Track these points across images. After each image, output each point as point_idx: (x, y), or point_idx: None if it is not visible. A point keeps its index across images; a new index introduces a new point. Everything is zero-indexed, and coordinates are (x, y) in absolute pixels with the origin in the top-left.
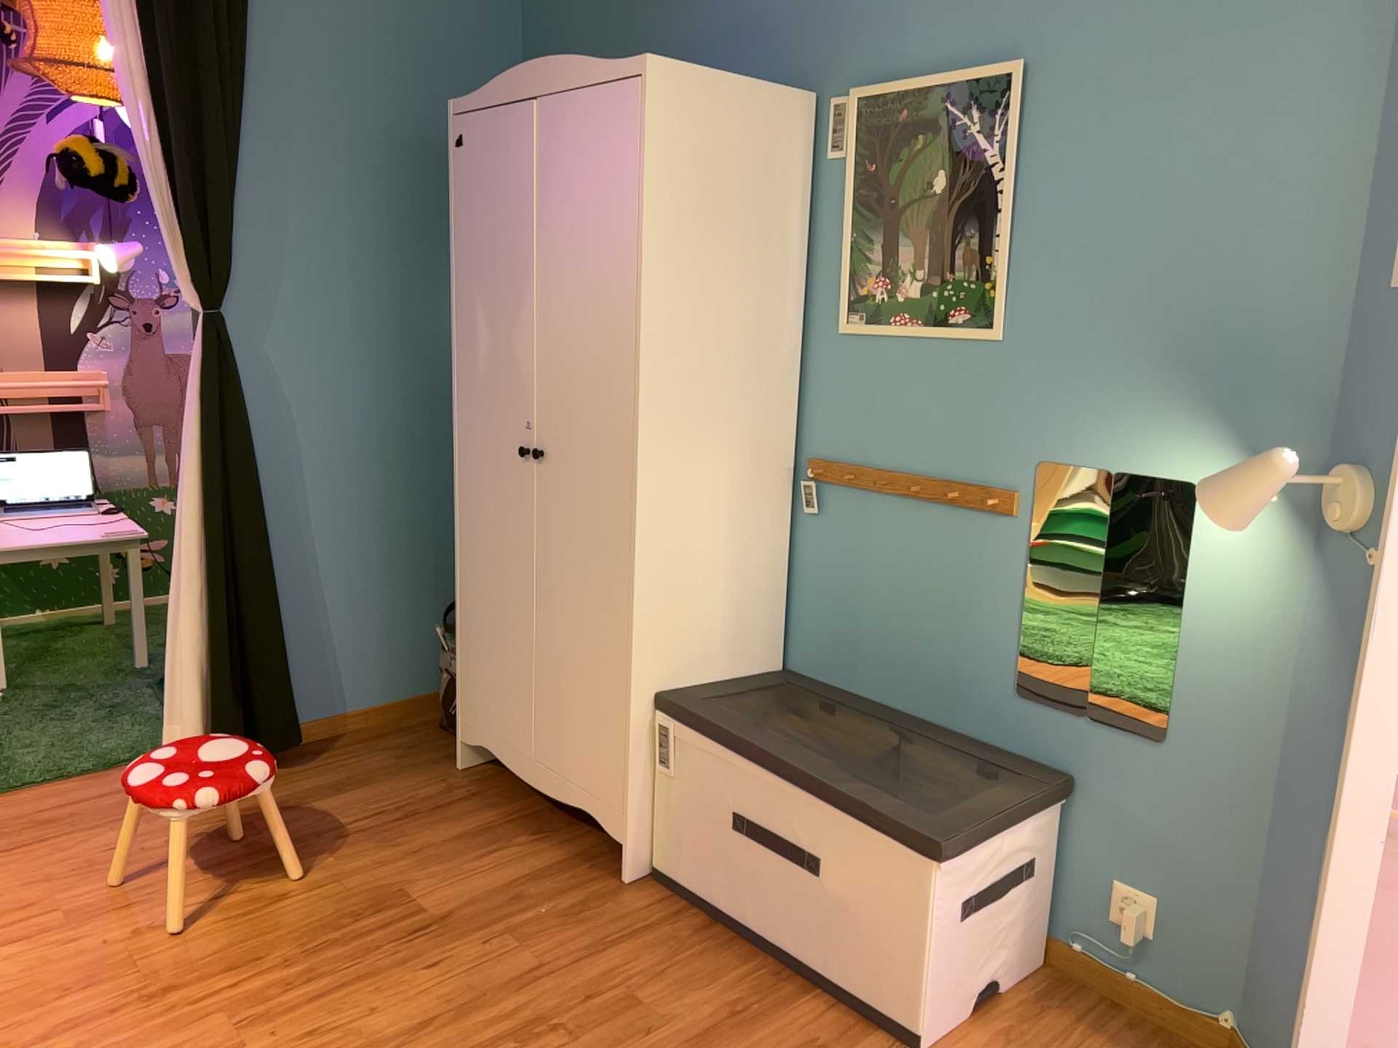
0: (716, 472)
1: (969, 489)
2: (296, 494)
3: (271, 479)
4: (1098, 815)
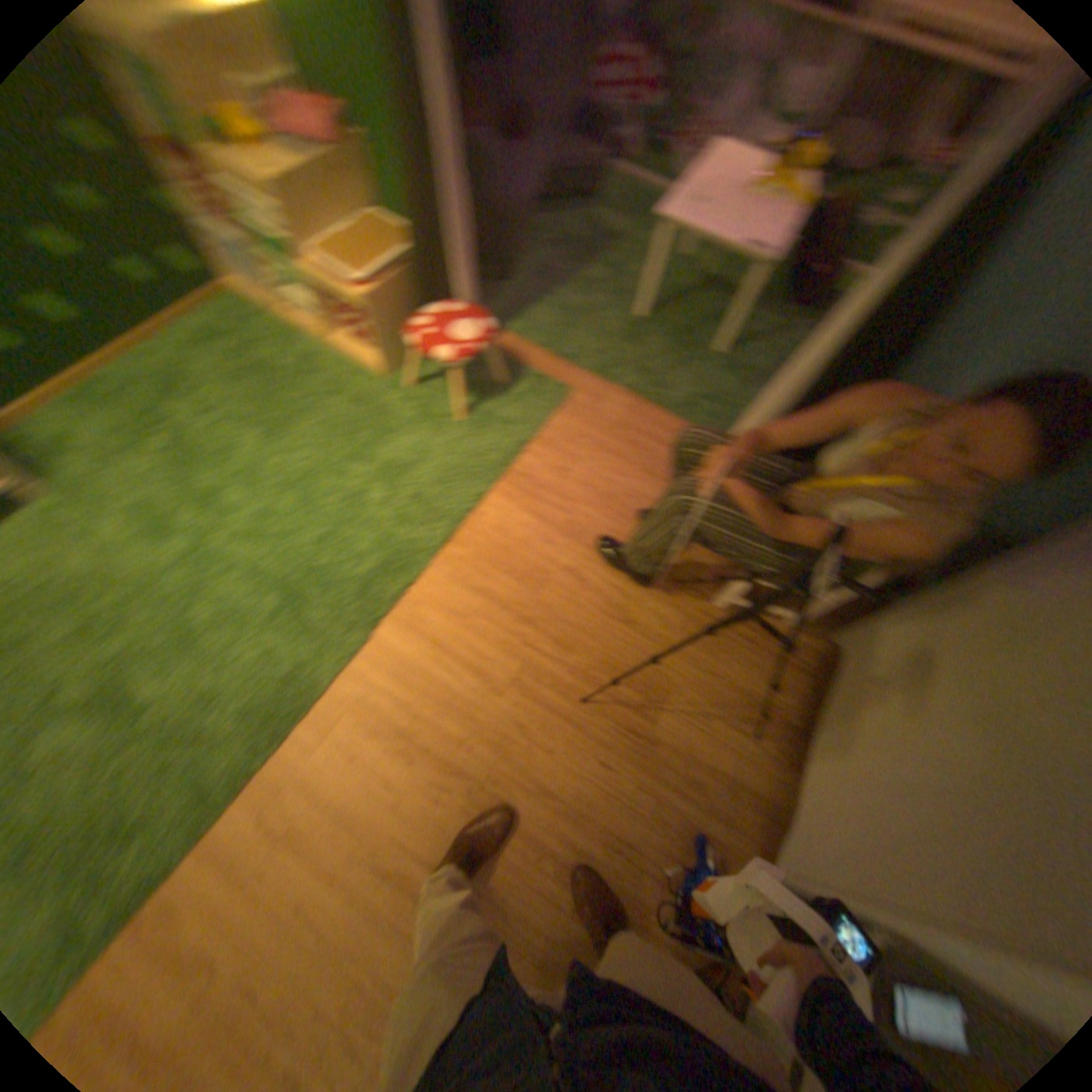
0: None
1: None
2: (967, 364)
3: (957, 336)
4: None
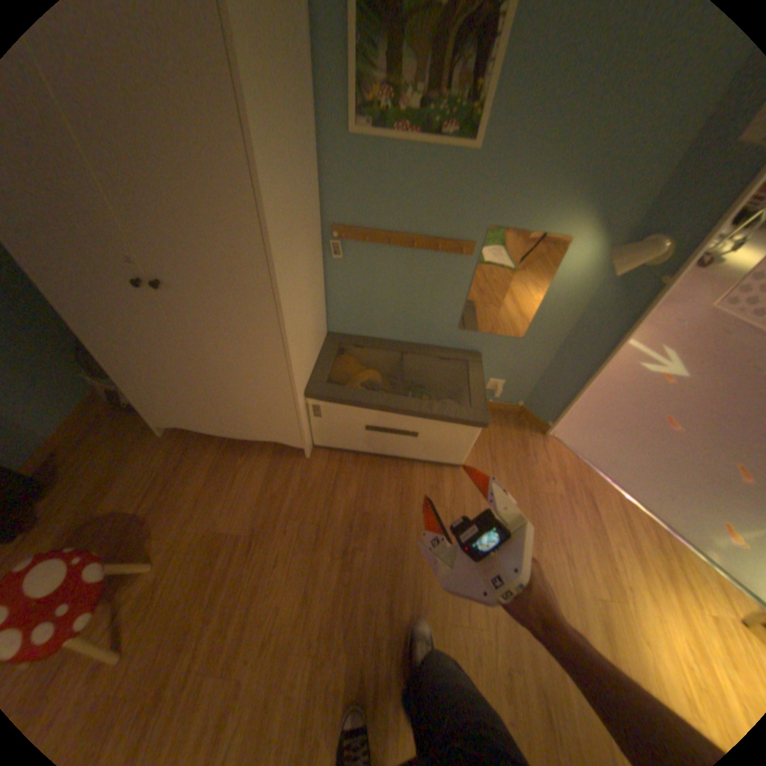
0: (304, 263)
1: (446, 242)
2: None
3: None
4: (487, 362)
